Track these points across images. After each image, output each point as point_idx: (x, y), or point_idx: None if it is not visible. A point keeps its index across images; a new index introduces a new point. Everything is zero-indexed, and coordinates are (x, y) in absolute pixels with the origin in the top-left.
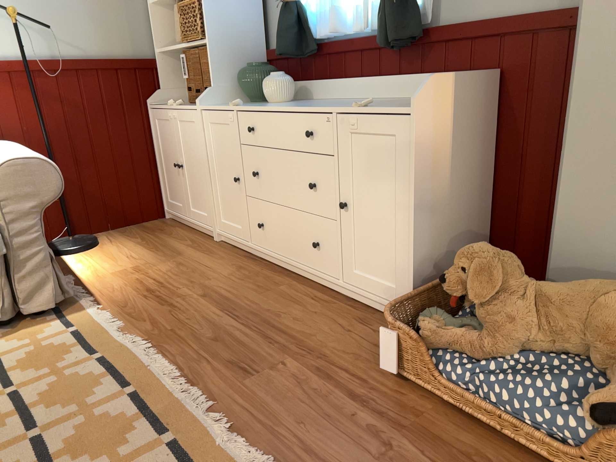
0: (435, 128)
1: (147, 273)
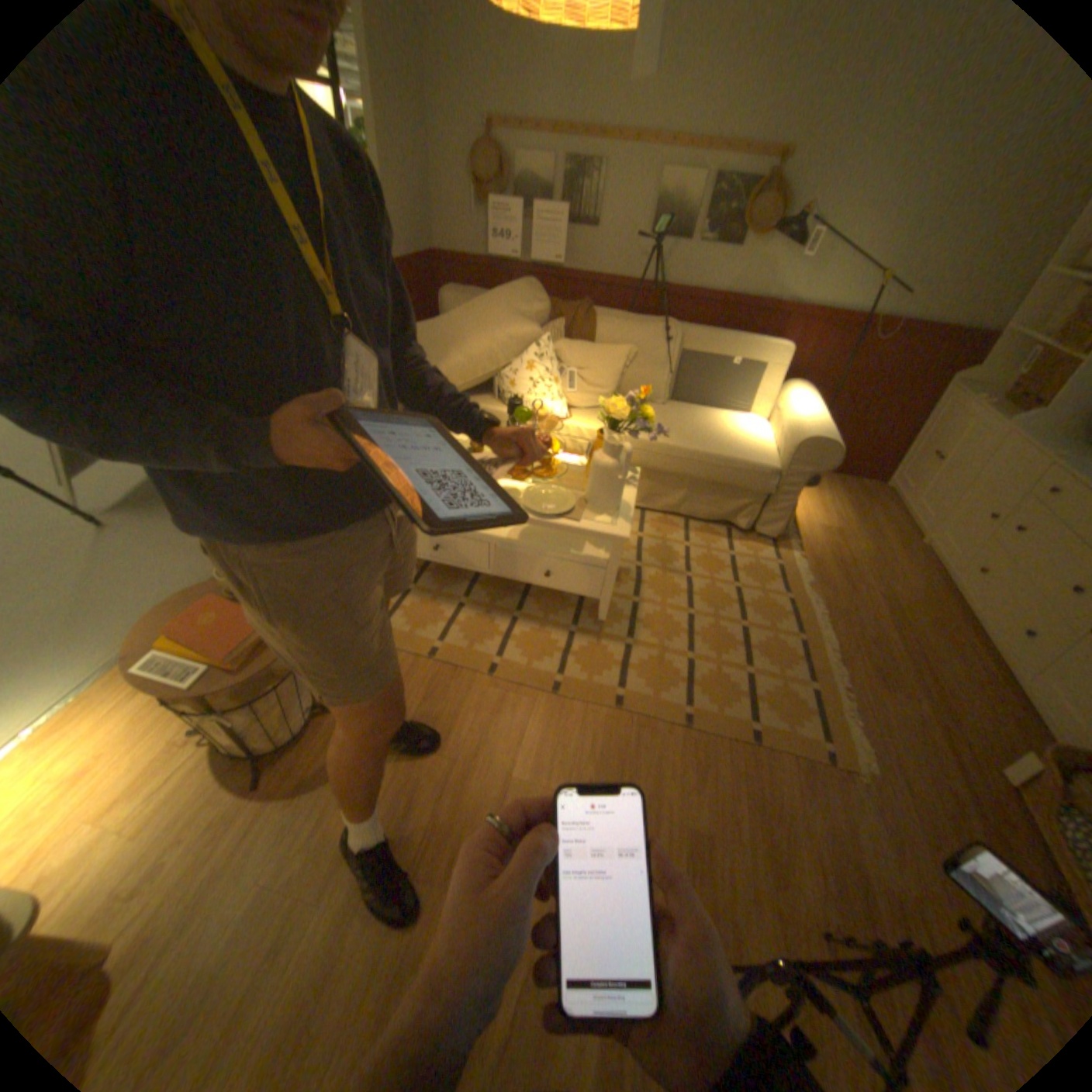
0: None
1: (847, 545)
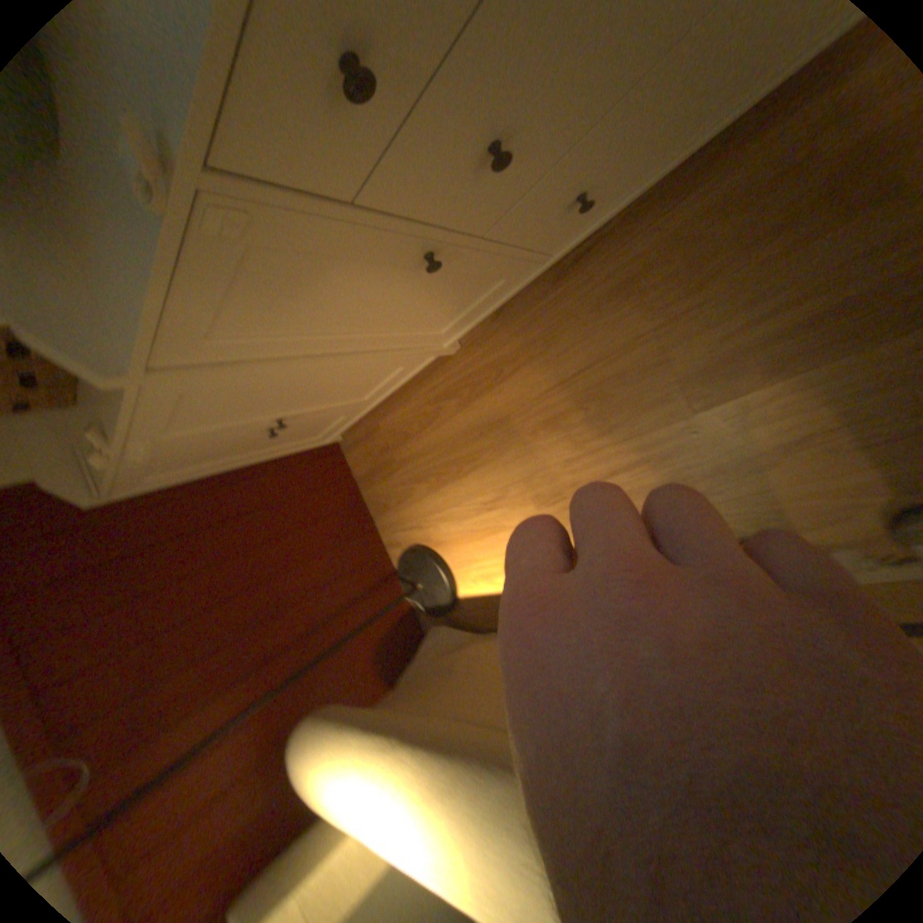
0: None
1: (576, 477)
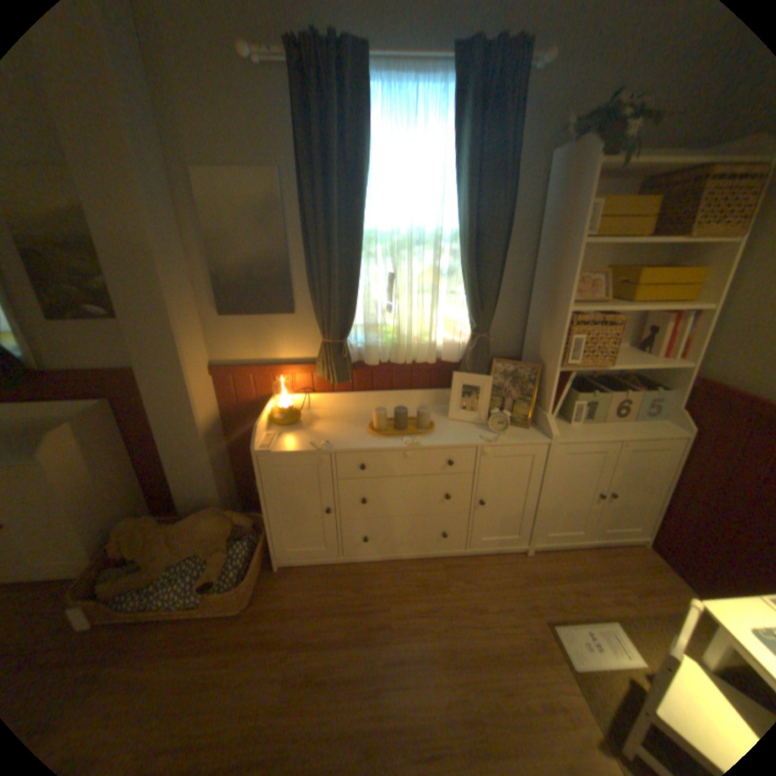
0: (65, 461)
1: None
